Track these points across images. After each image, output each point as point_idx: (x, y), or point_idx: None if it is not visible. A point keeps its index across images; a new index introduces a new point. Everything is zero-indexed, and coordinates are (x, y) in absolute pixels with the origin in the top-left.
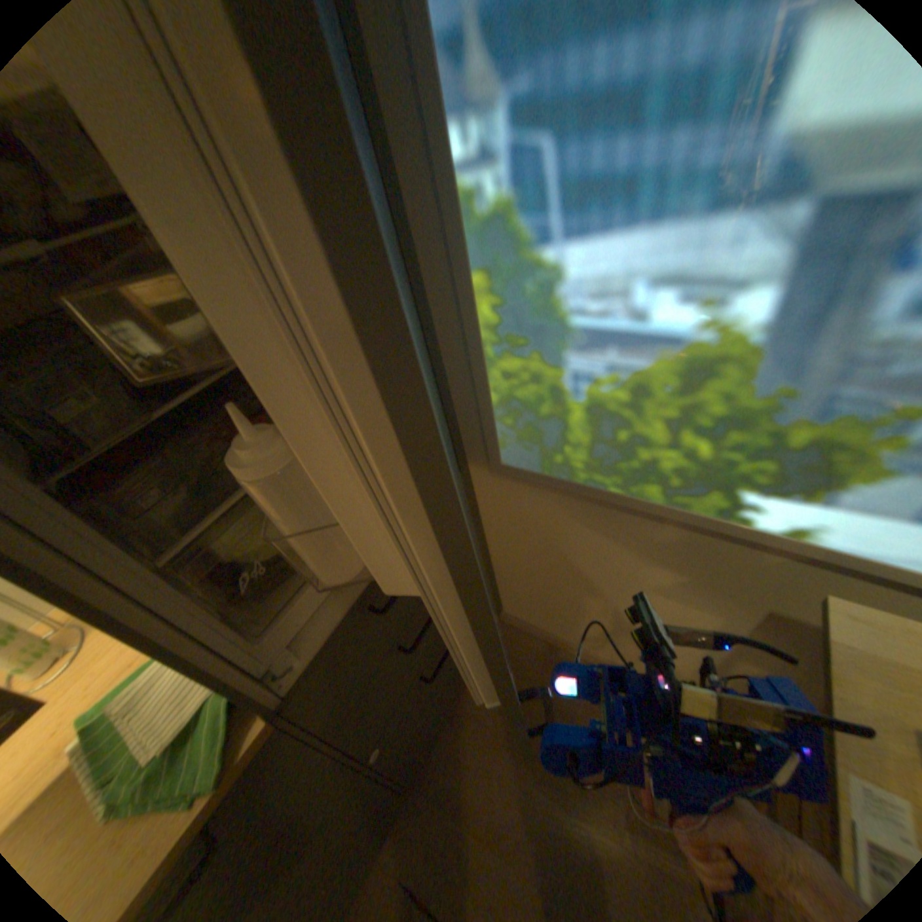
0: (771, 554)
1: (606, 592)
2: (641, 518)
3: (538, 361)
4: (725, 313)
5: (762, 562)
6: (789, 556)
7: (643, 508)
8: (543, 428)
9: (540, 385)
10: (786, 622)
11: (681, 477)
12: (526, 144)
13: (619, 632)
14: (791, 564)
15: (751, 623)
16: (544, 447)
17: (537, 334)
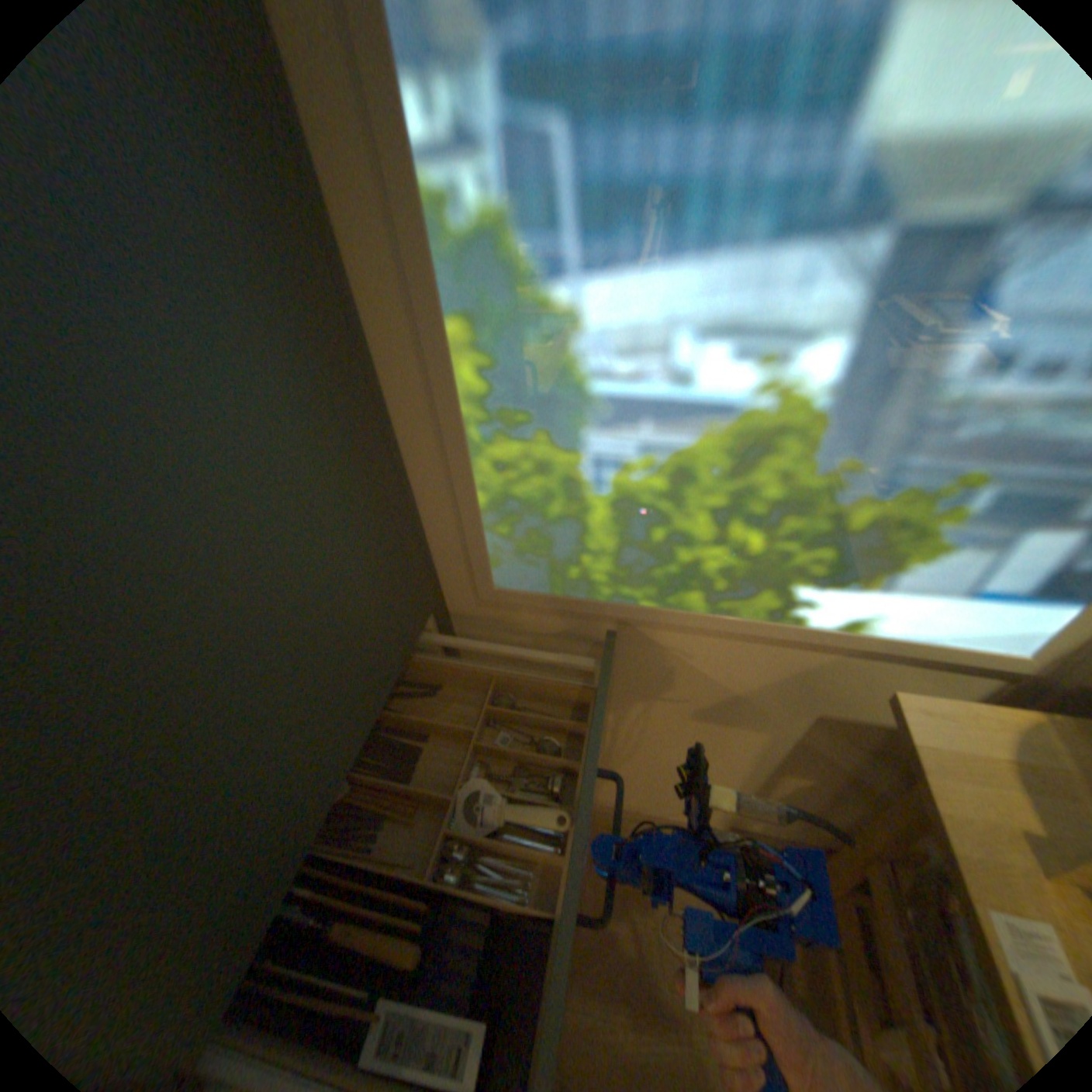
0: (822, 654)
1: (633, 729)
2: (678, 634)
3: (547, 444)
4: (787, 372)
5: (813, 664)
6: (841, 653)
7: (681, 622)
8: (553, 534)
9: (549, 478)
10: (834, 726)
11: (728, 579)
12: (528, 126)
13: (649, 773)
14: (844, 662)
15: (798, 734)
16: (554, 559)
17: (544, 407)
